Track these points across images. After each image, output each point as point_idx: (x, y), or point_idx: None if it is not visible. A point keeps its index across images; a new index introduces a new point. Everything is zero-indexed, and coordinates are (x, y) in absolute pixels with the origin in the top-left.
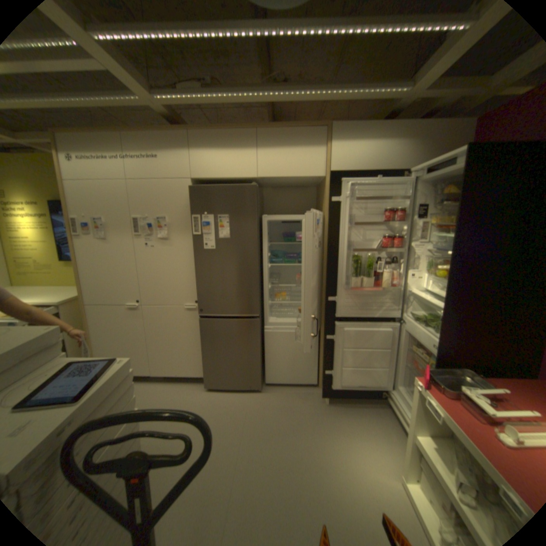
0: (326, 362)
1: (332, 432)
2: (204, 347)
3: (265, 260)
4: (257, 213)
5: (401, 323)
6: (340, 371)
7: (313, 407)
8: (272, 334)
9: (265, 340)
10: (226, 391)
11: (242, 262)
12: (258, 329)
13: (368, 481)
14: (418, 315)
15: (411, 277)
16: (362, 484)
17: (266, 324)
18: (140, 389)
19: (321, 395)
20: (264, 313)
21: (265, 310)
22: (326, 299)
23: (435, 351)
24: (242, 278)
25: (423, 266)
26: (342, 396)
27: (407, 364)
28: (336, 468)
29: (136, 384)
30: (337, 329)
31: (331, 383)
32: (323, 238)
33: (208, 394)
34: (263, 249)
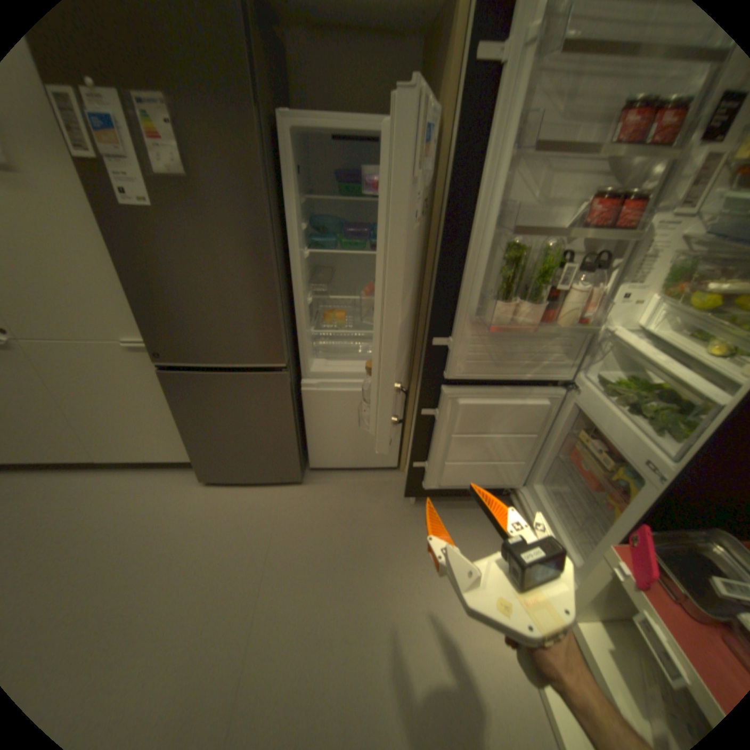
0: (416, 443)
1: (417, 558)
2: (181, 421)
3: (292, 241)
4: (252, 95)
5: (568, 388)
6: (439, 464)
7: (388, 509)
8: (317, 394)
9: (304, 402)
10: (239, 483)
11: (230, 245)
12: (286, 389)
13: (472, 649)
14: (608, 377)
15: (621, 300)
16: (462, 655)
17: (303, 377)
18: (78, 484)
19: (402, 486)
20: (300, 355)
21: (301, 351)
22: (428, 342)
23: (648, 471)
24: (238, 286)
25: (657, 274)
26: (438, 494)
27: (558, 453)
28: (420, 628)
29: (71, 475)
30: (444, 399)
31: (421, 477)
32: (434, 189)
33: (206, 491)
34: (286, 211)
